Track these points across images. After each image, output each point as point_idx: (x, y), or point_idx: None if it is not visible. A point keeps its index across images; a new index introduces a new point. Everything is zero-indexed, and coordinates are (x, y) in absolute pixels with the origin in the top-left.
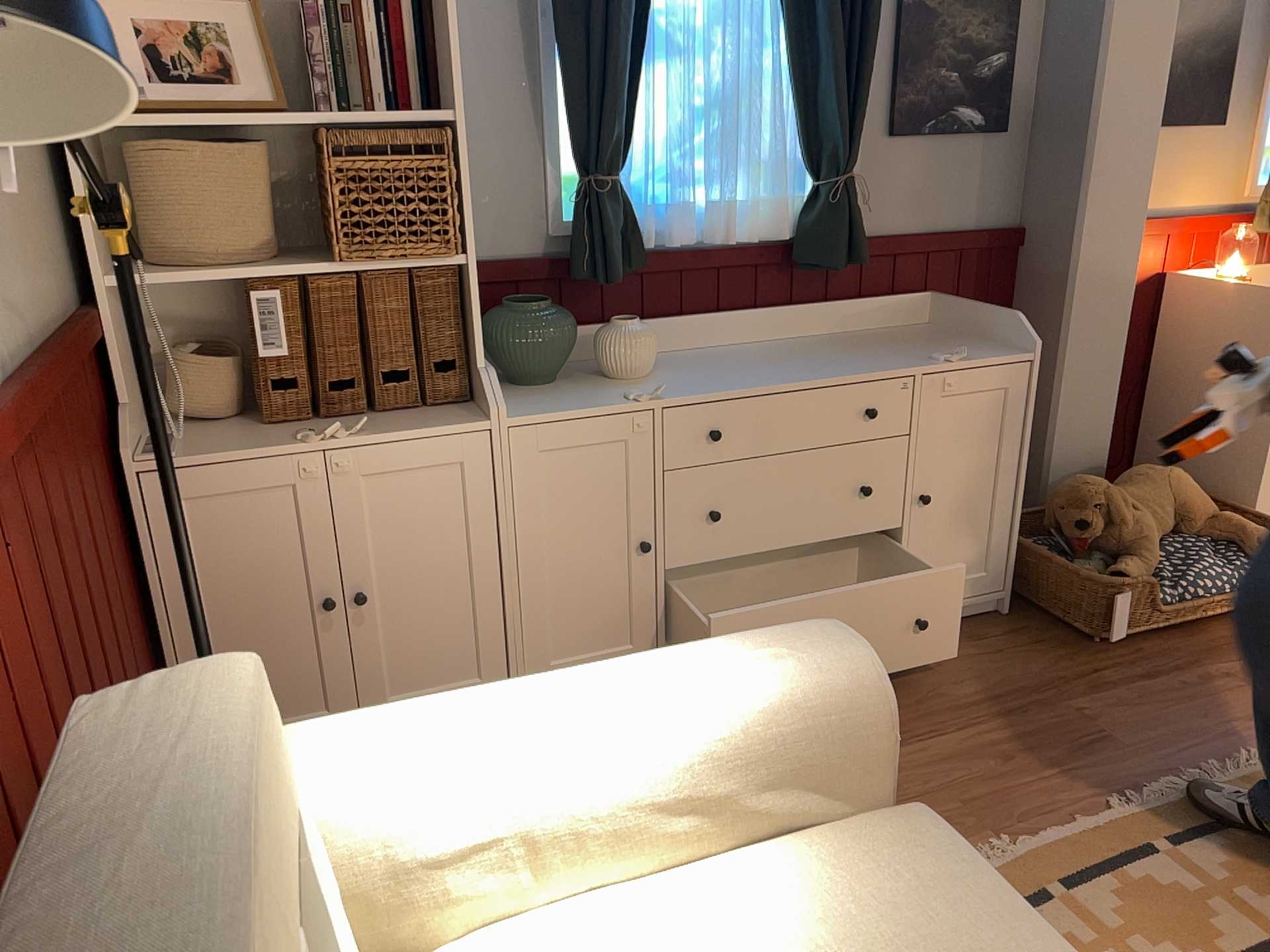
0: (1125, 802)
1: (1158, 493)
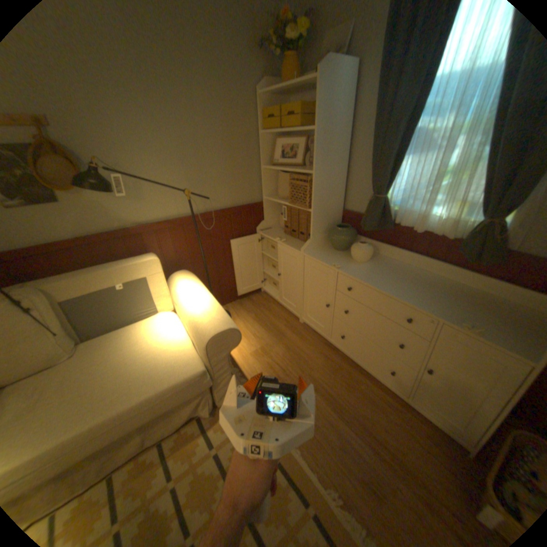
0: (337, 499)
1: None
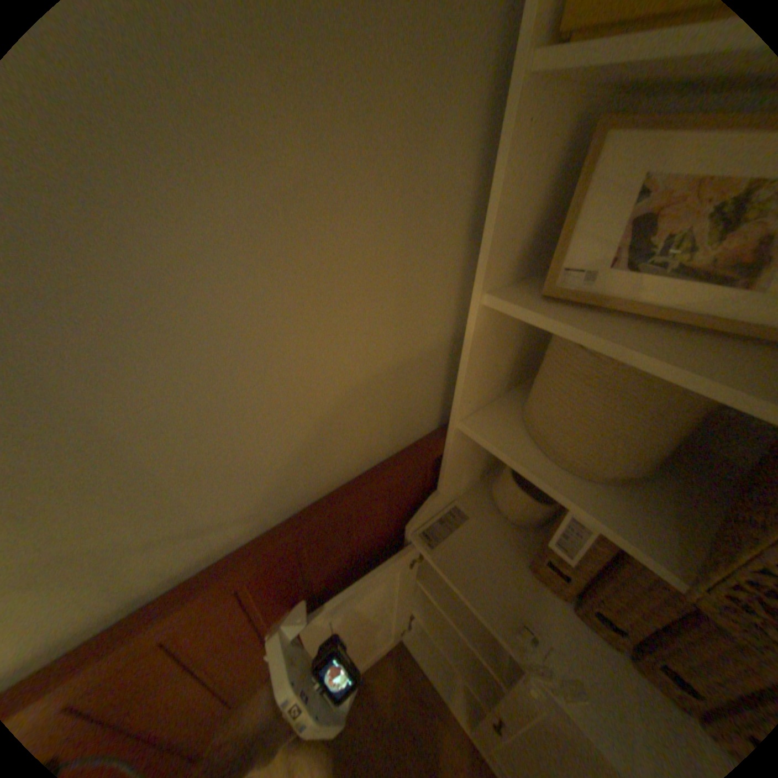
0: None
1: None
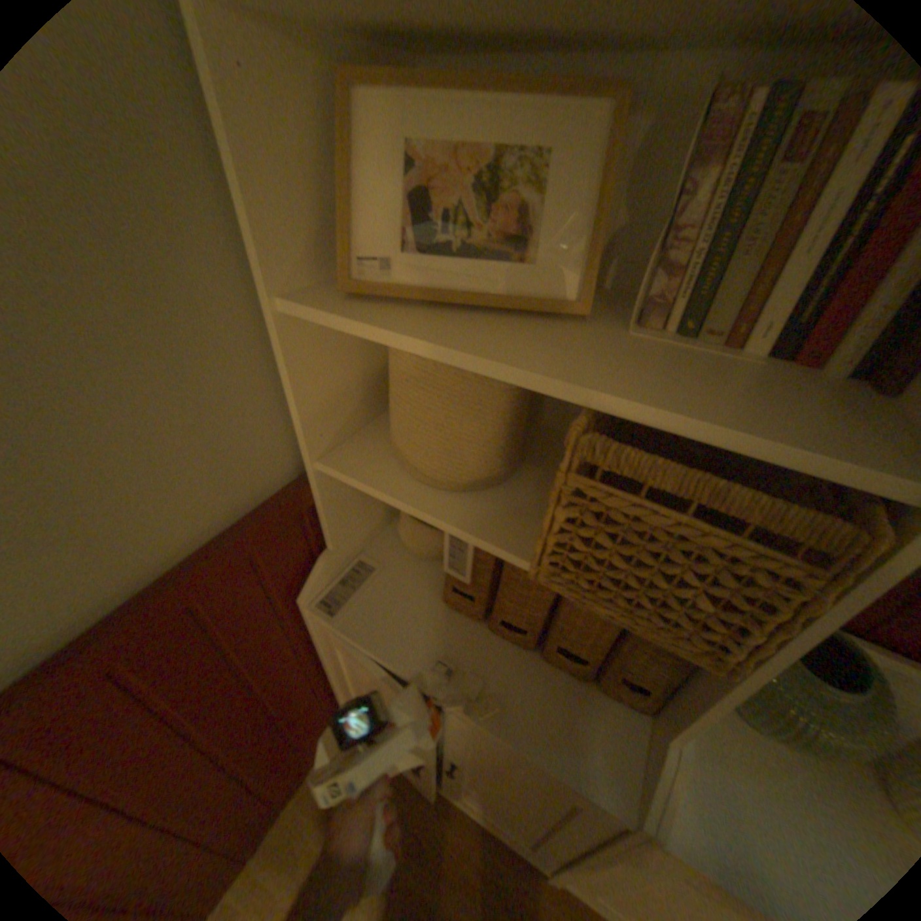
0: None
1: None
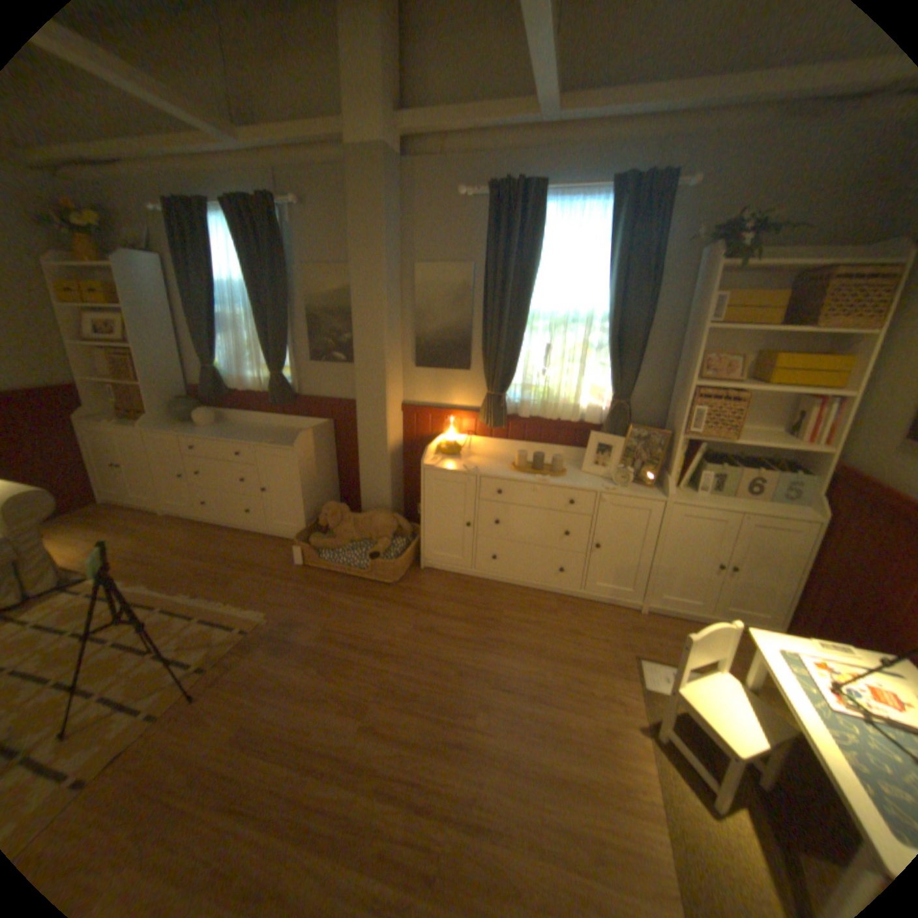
0: (184, 599)
1: (367, 520)
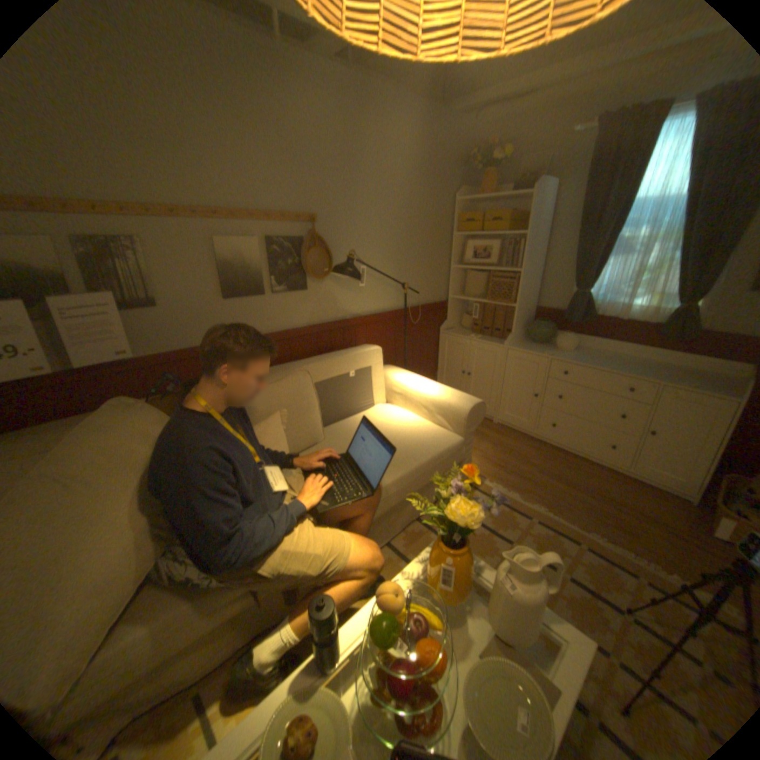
0: (601, 539)
1: None
